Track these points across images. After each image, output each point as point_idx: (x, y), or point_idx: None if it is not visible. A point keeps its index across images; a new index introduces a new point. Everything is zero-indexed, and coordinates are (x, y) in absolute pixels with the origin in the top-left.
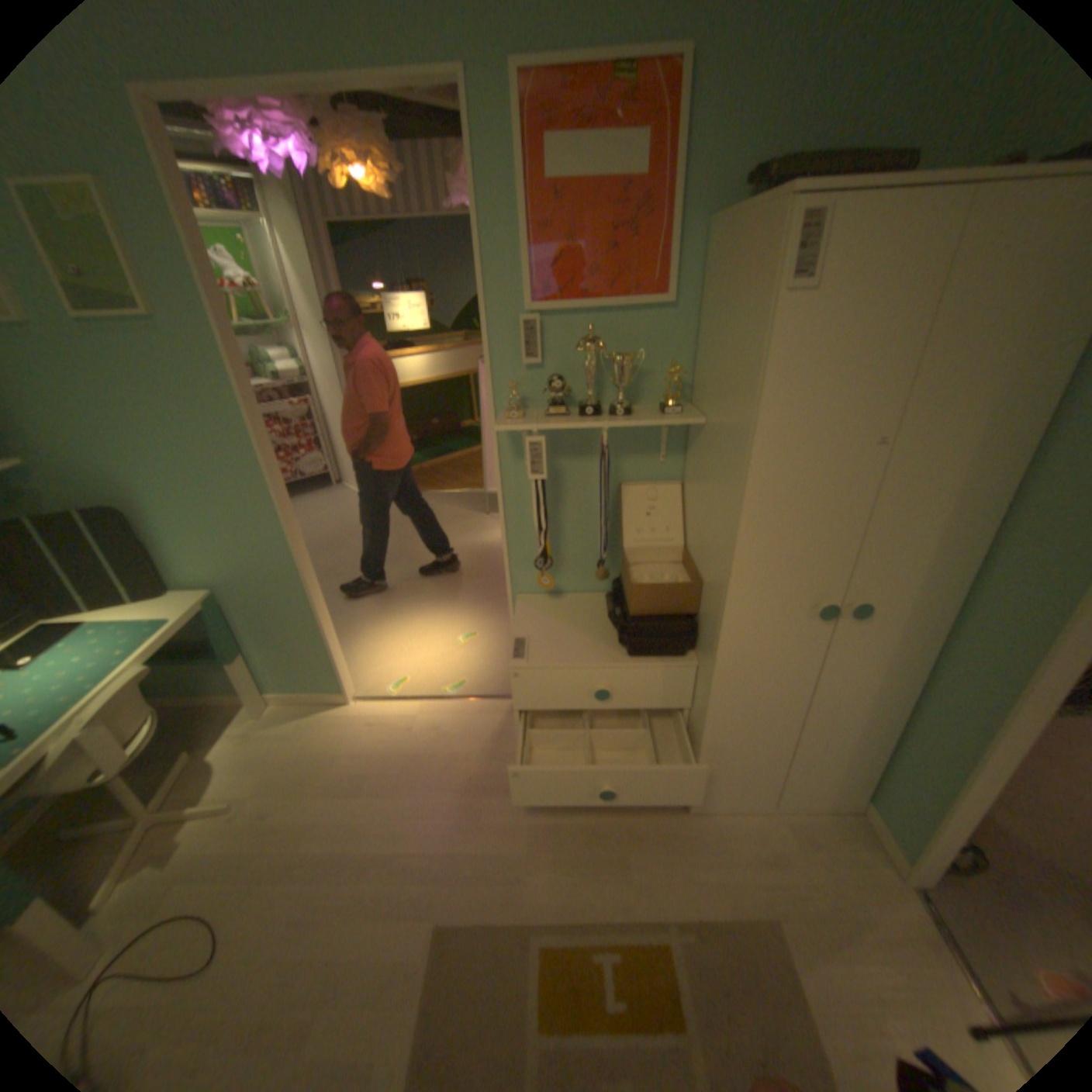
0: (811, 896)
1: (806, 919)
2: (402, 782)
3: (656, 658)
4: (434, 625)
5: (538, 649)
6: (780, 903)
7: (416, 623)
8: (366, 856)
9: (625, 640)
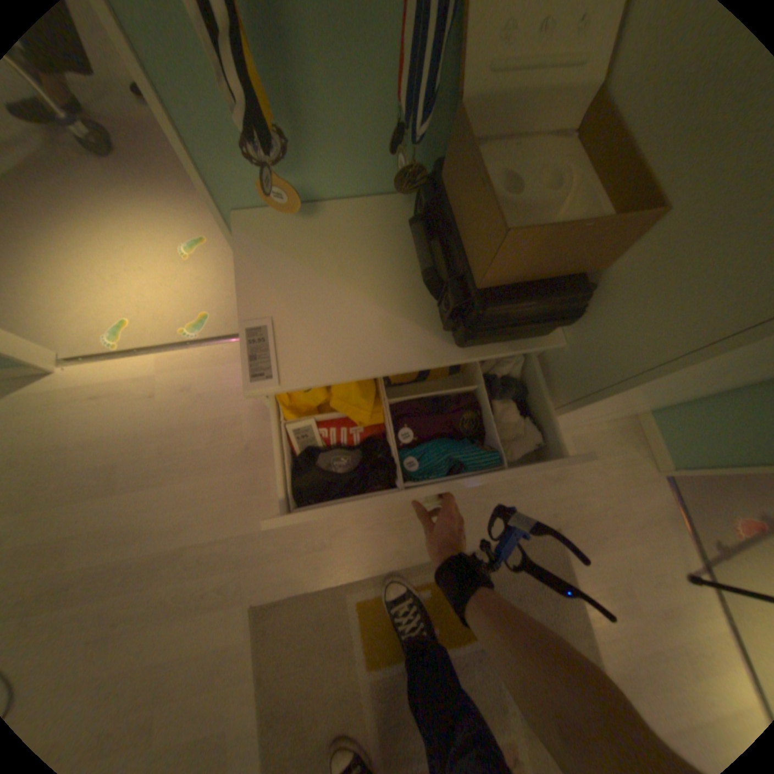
0: (586, 500)
1: (582, 521)
2: (163, 464)
3: (504, 343)
4: (136, 230)
5: (295, 347)
6: (562, 512)
7: (107, 227)
8: (148, 556)
9: (459, 325)
